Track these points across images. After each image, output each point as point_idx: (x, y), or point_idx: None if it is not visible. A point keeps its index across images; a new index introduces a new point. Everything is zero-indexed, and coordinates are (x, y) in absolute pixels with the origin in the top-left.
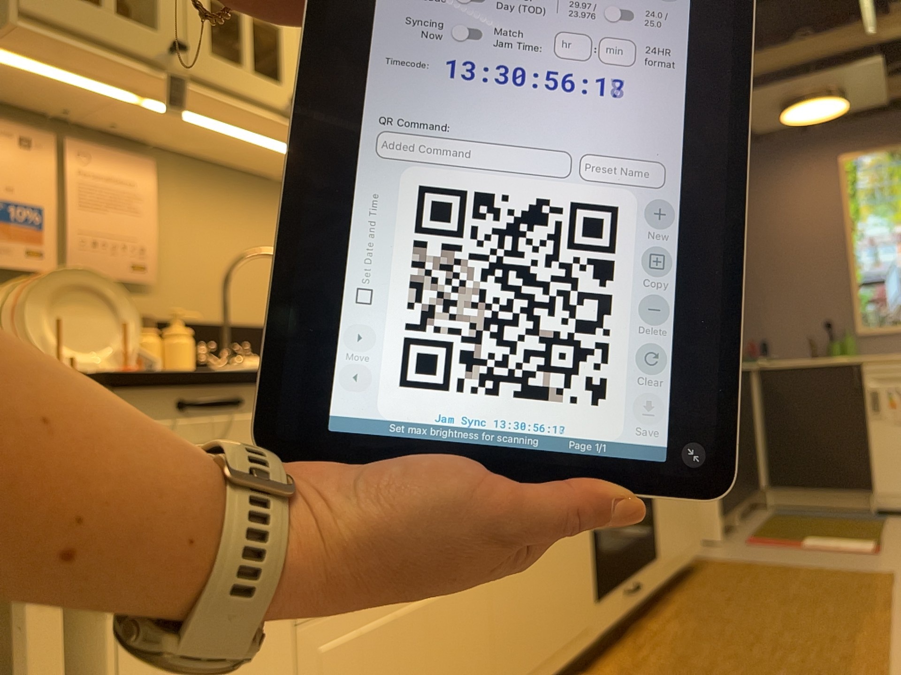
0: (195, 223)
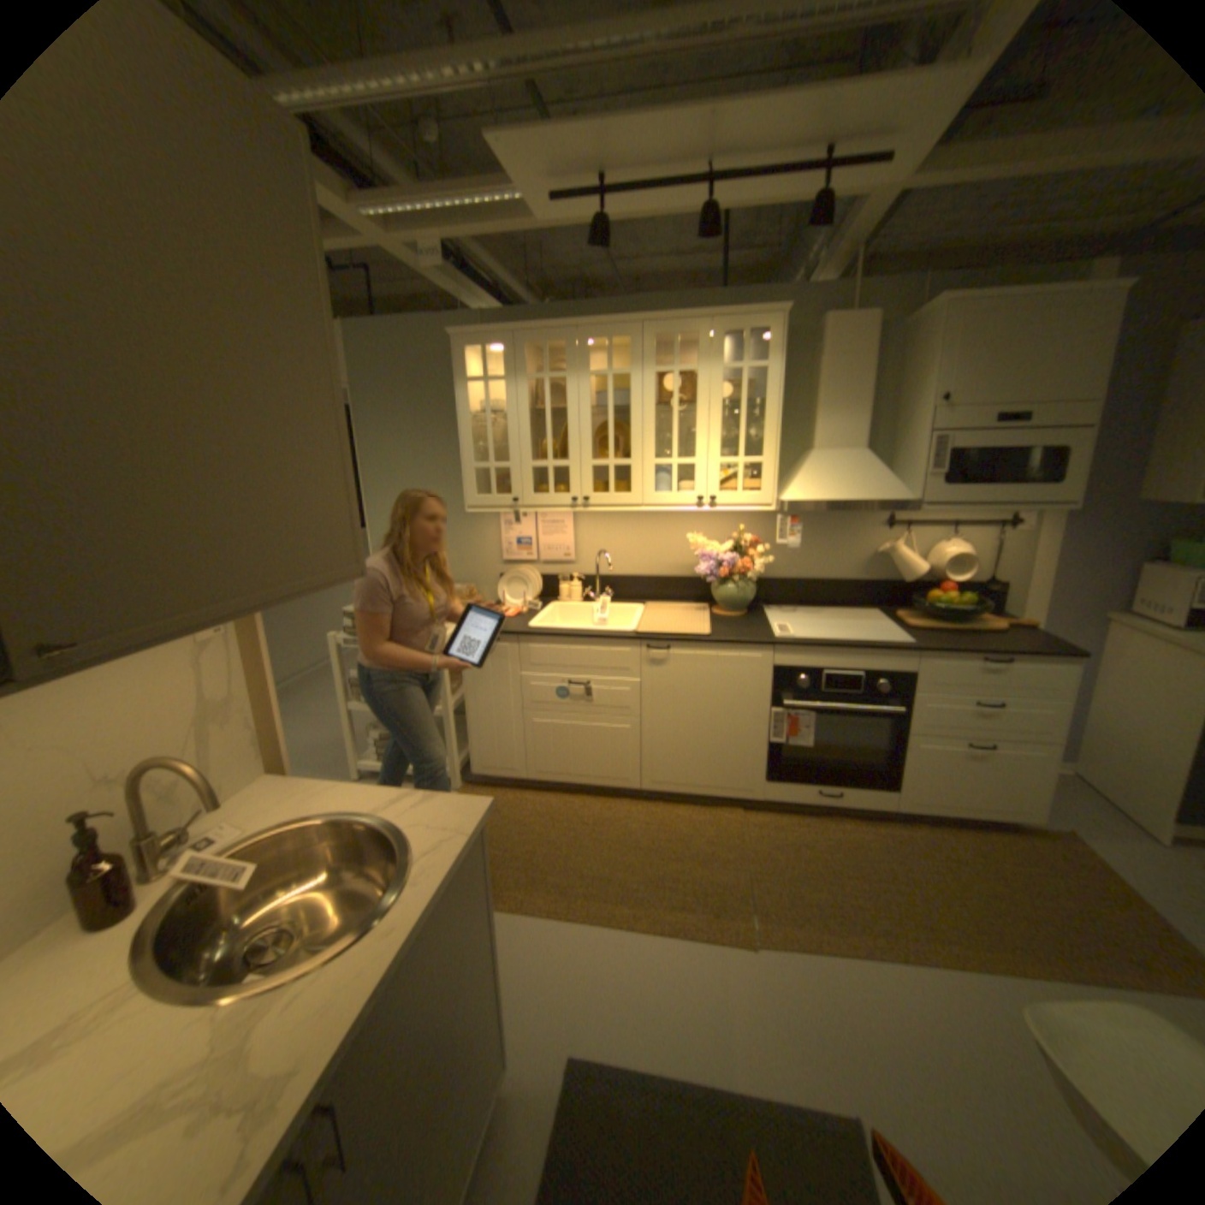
0: (597, 532)
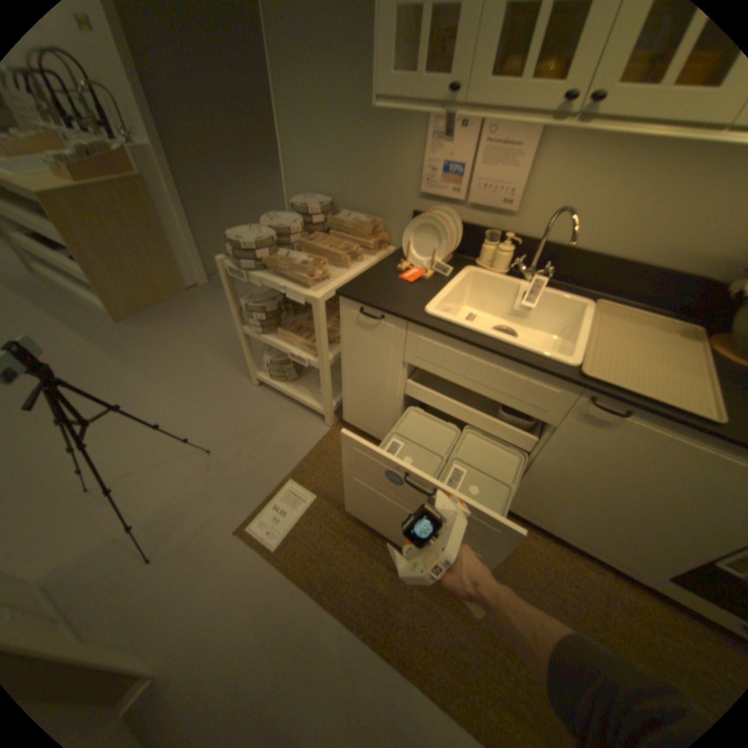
0: (570, 167)
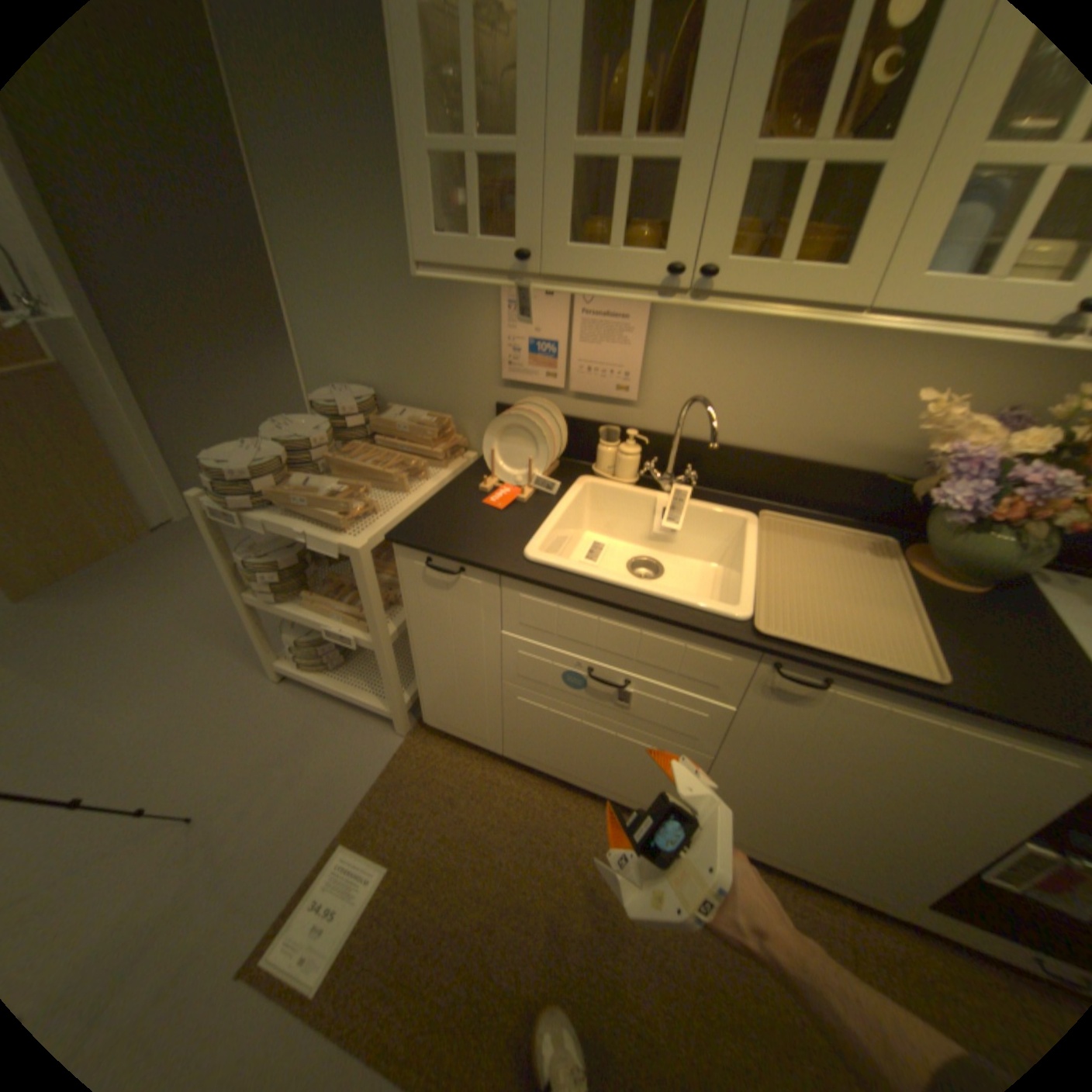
0: (693, 345)
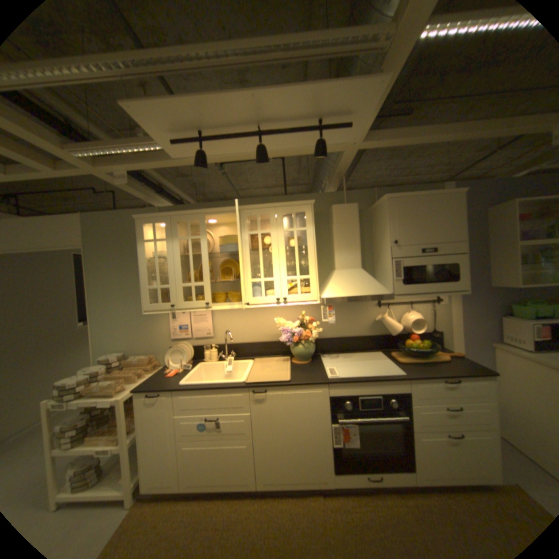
0: (225, 319)
